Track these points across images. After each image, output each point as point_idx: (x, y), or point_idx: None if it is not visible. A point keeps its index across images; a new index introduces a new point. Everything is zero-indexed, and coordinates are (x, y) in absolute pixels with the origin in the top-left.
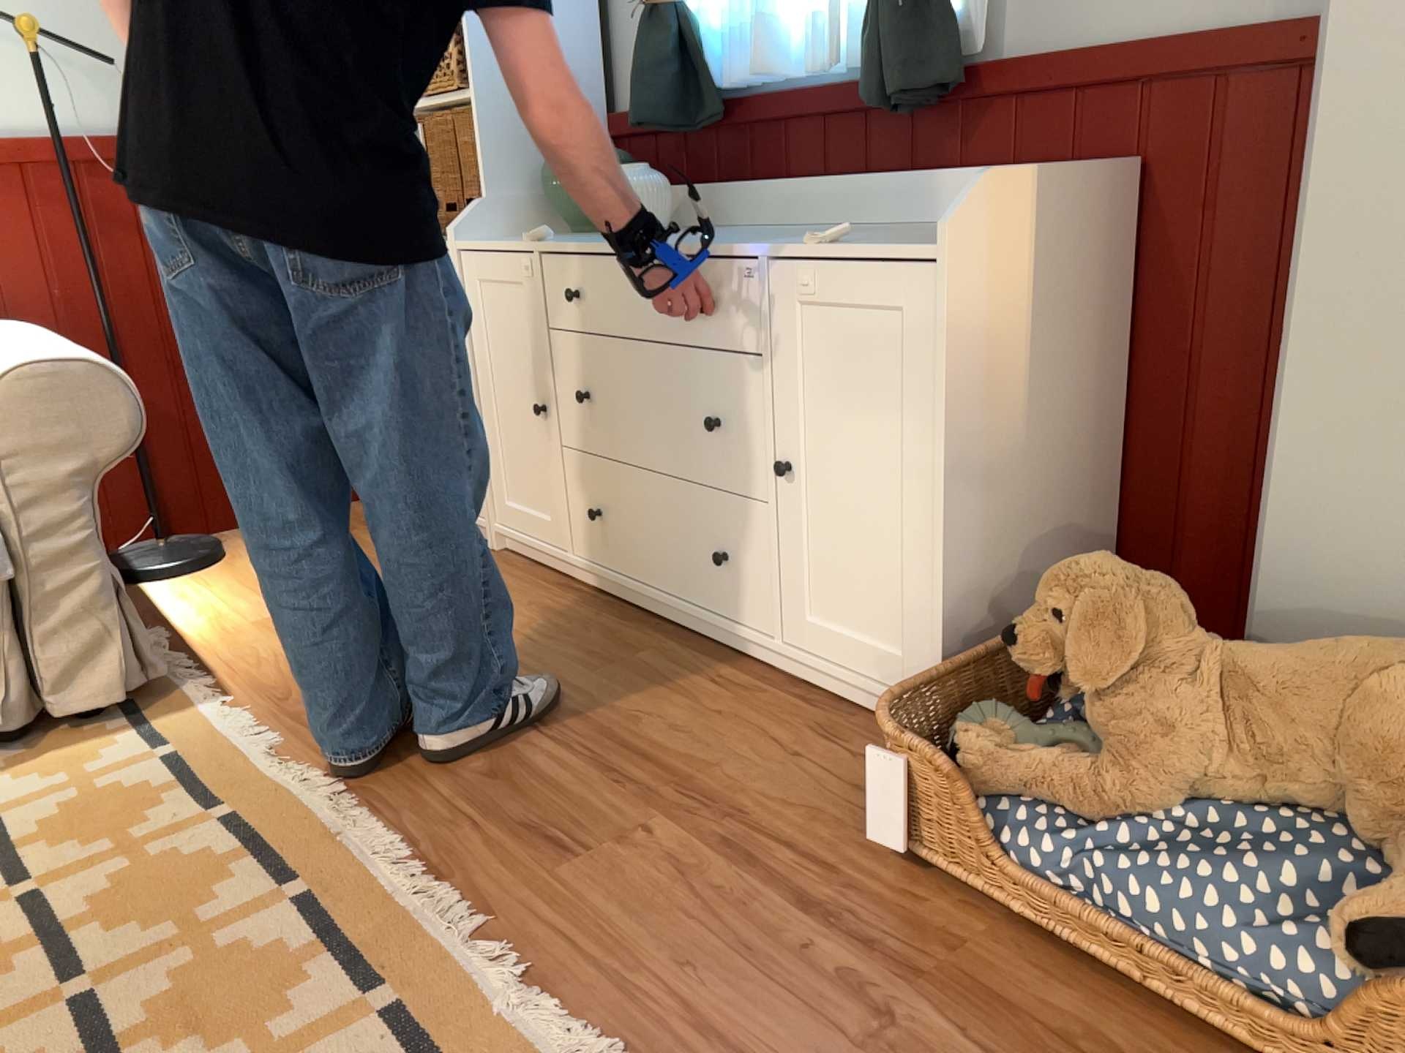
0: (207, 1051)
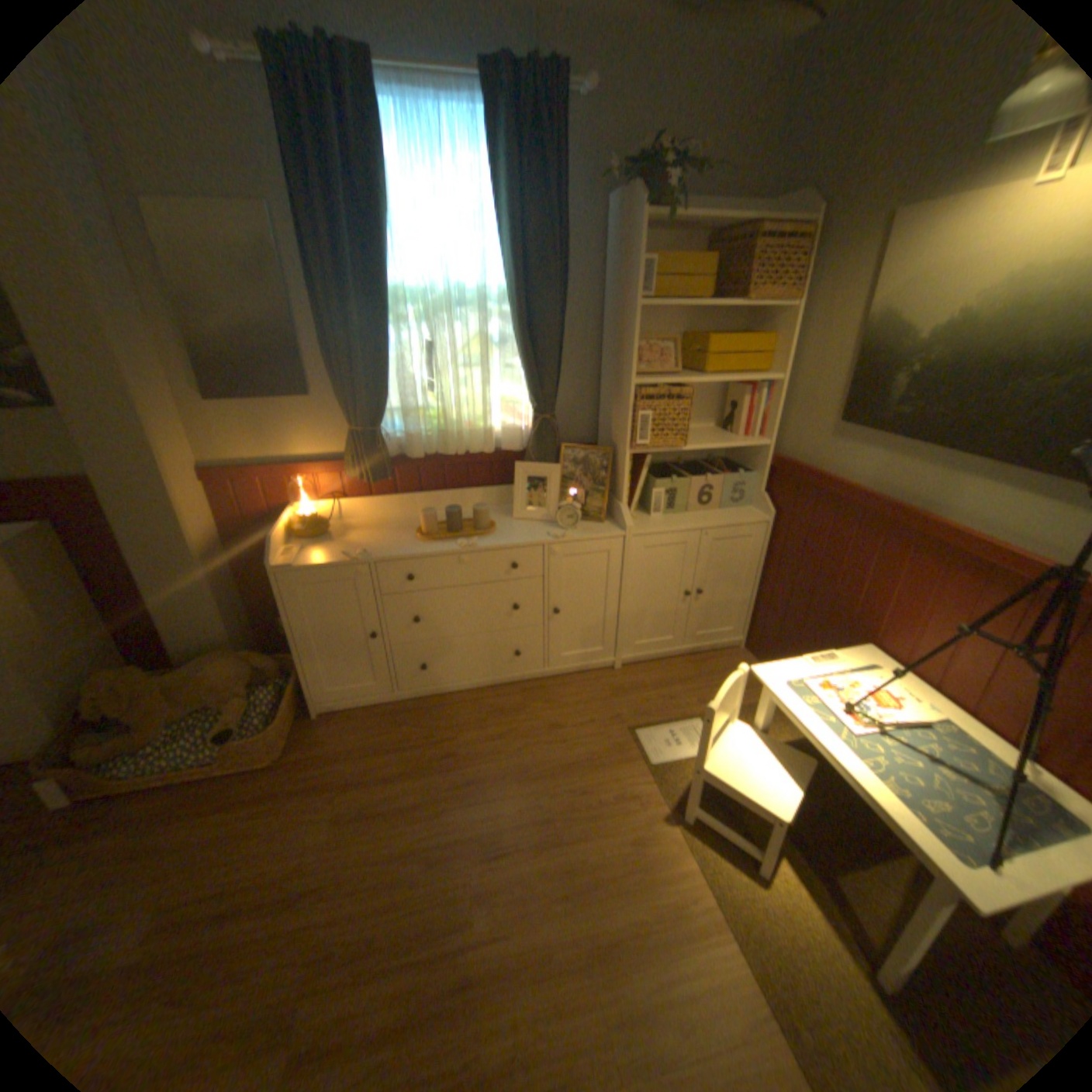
0: None
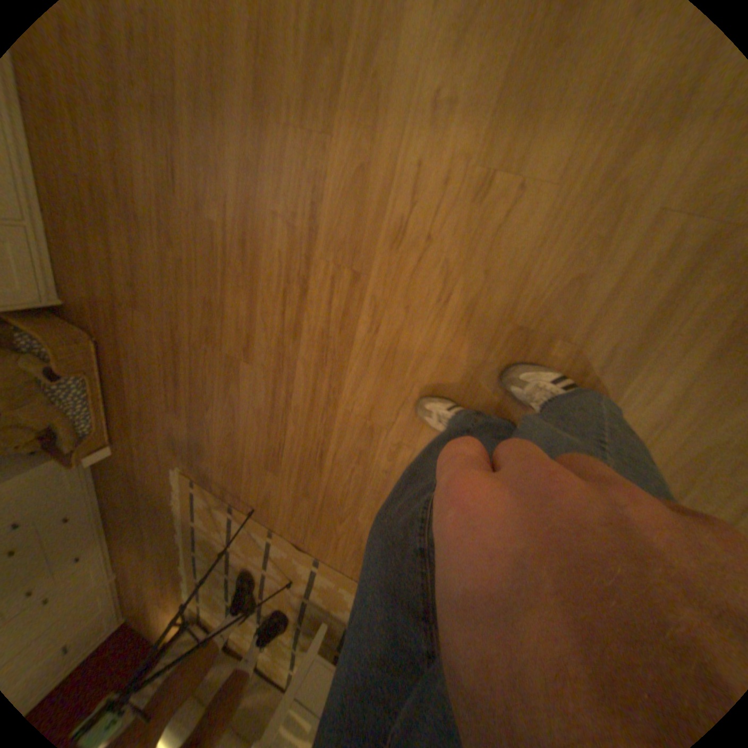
0: (209, 546)
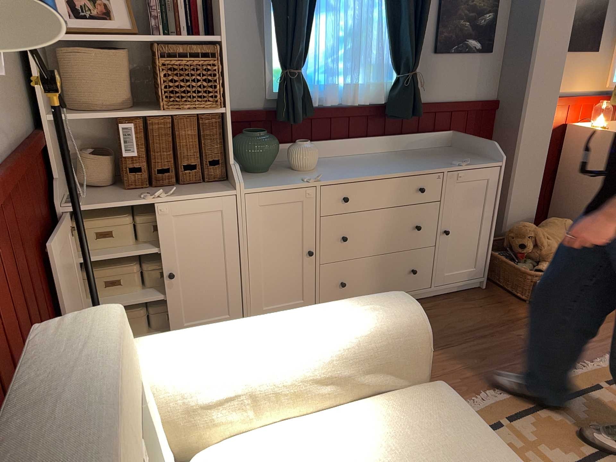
0: None
